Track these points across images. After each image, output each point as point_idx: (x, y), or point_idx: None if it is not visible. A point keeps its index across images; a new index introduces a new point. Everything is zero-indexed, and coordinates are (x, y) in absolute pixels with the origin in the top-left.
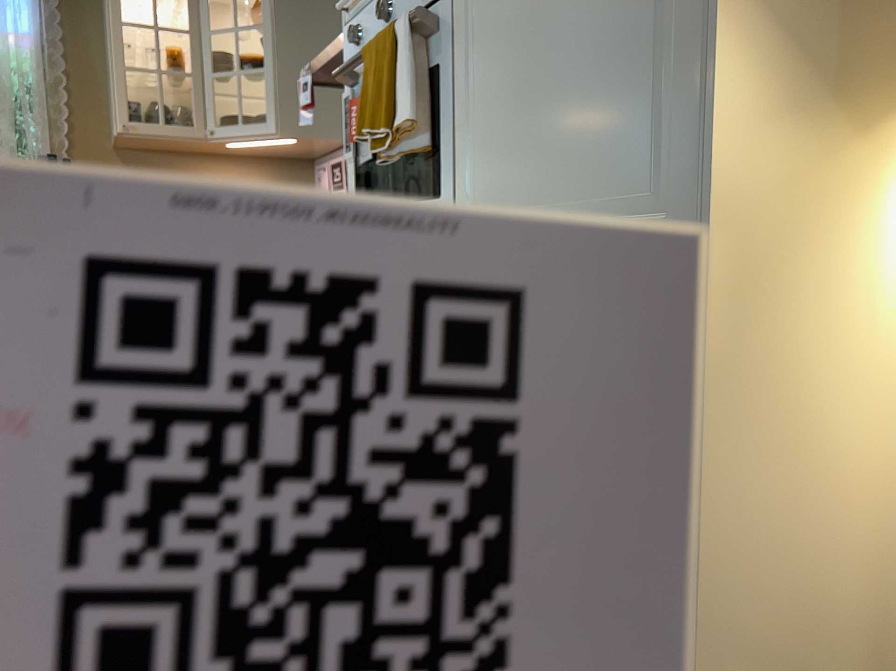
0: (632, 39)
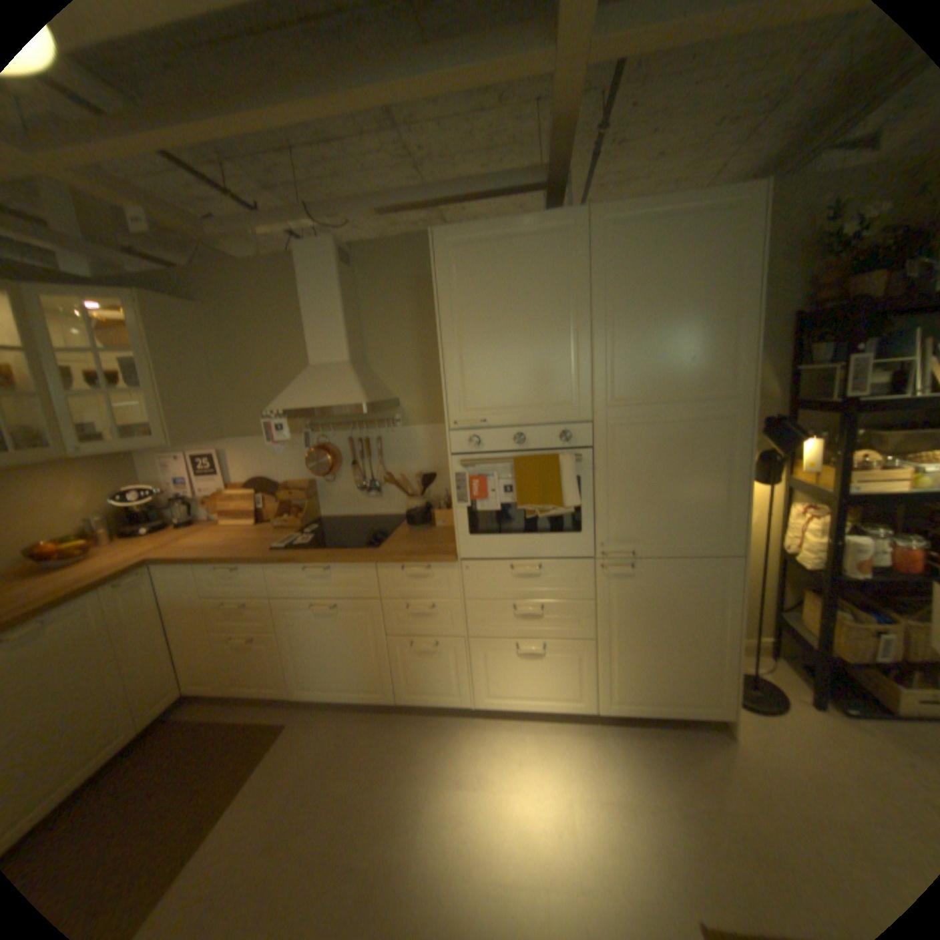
0: (709, 493)
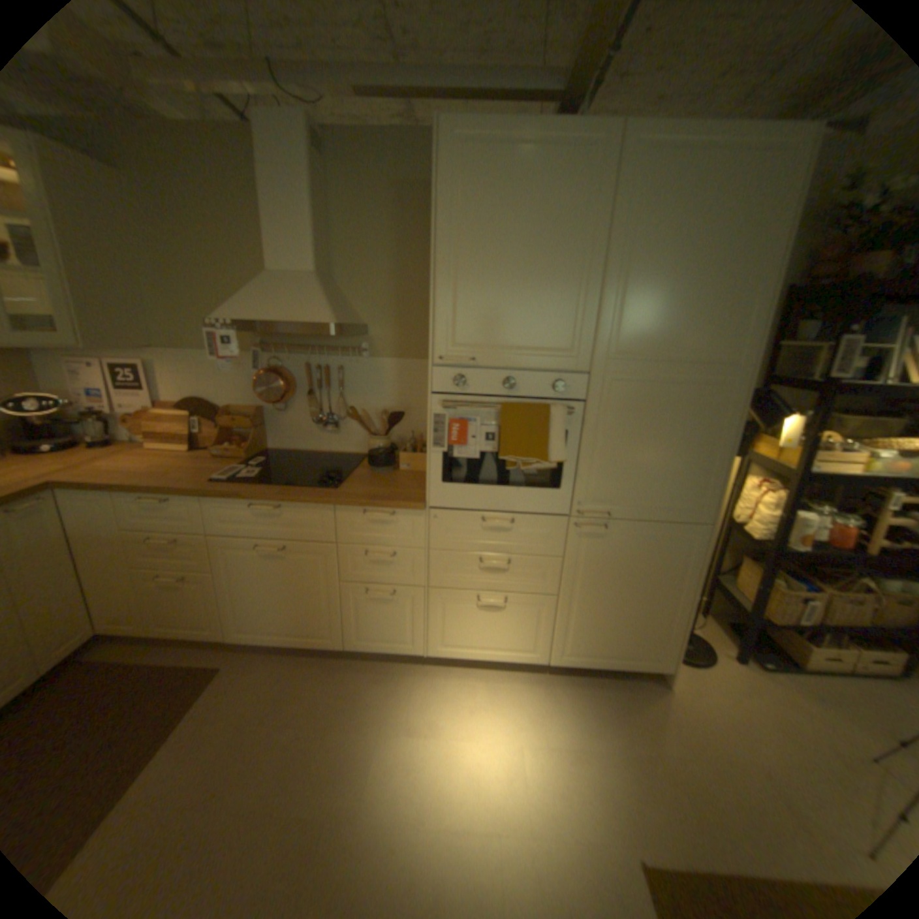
0: (693, 460)
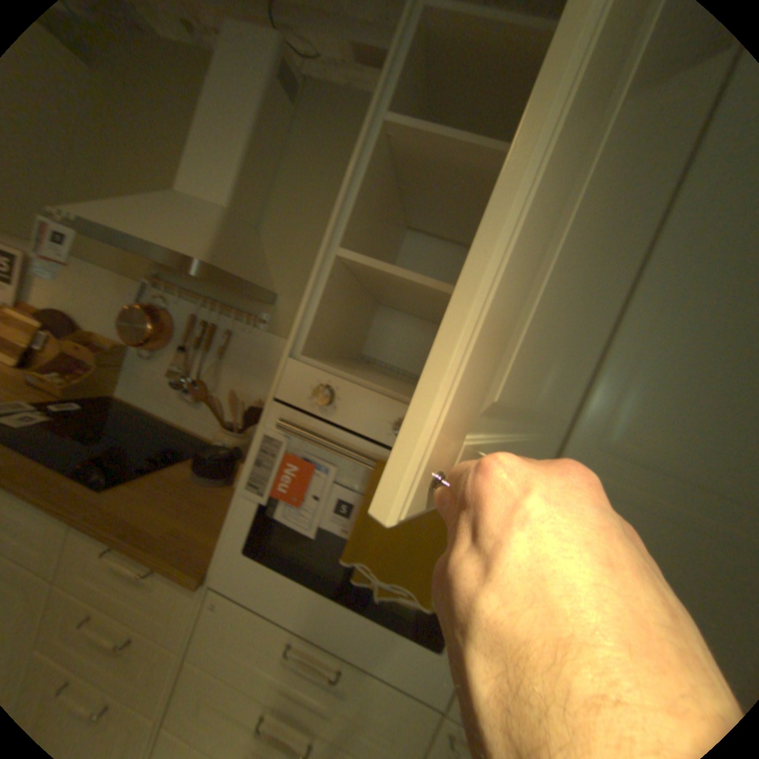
0: None
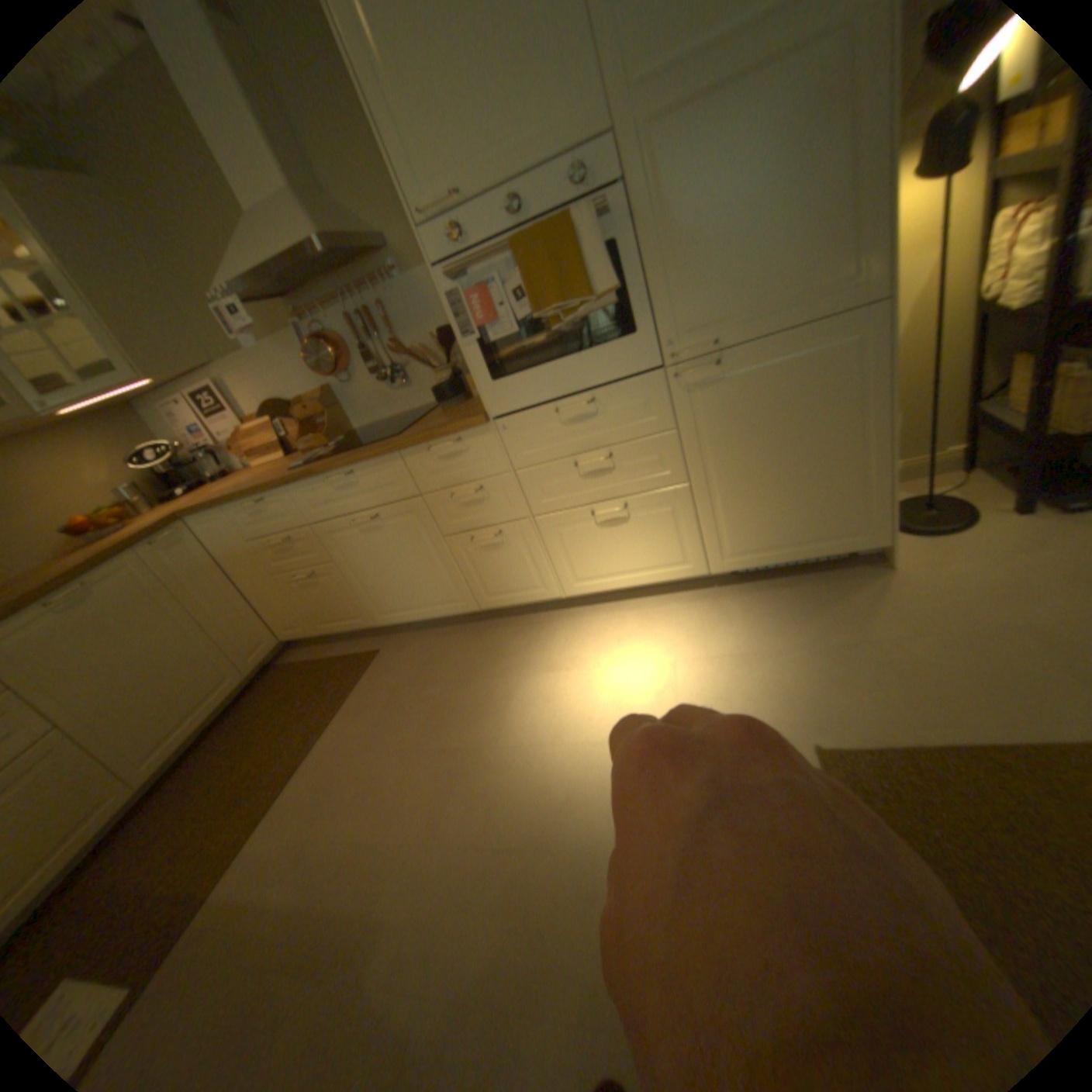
0: (823, 196)
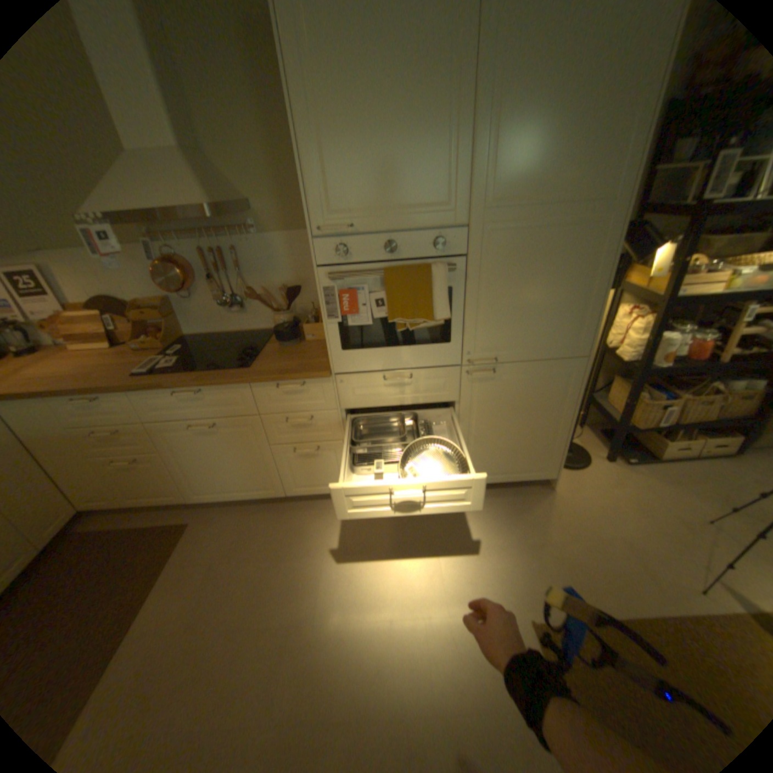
0: (569, 300)
